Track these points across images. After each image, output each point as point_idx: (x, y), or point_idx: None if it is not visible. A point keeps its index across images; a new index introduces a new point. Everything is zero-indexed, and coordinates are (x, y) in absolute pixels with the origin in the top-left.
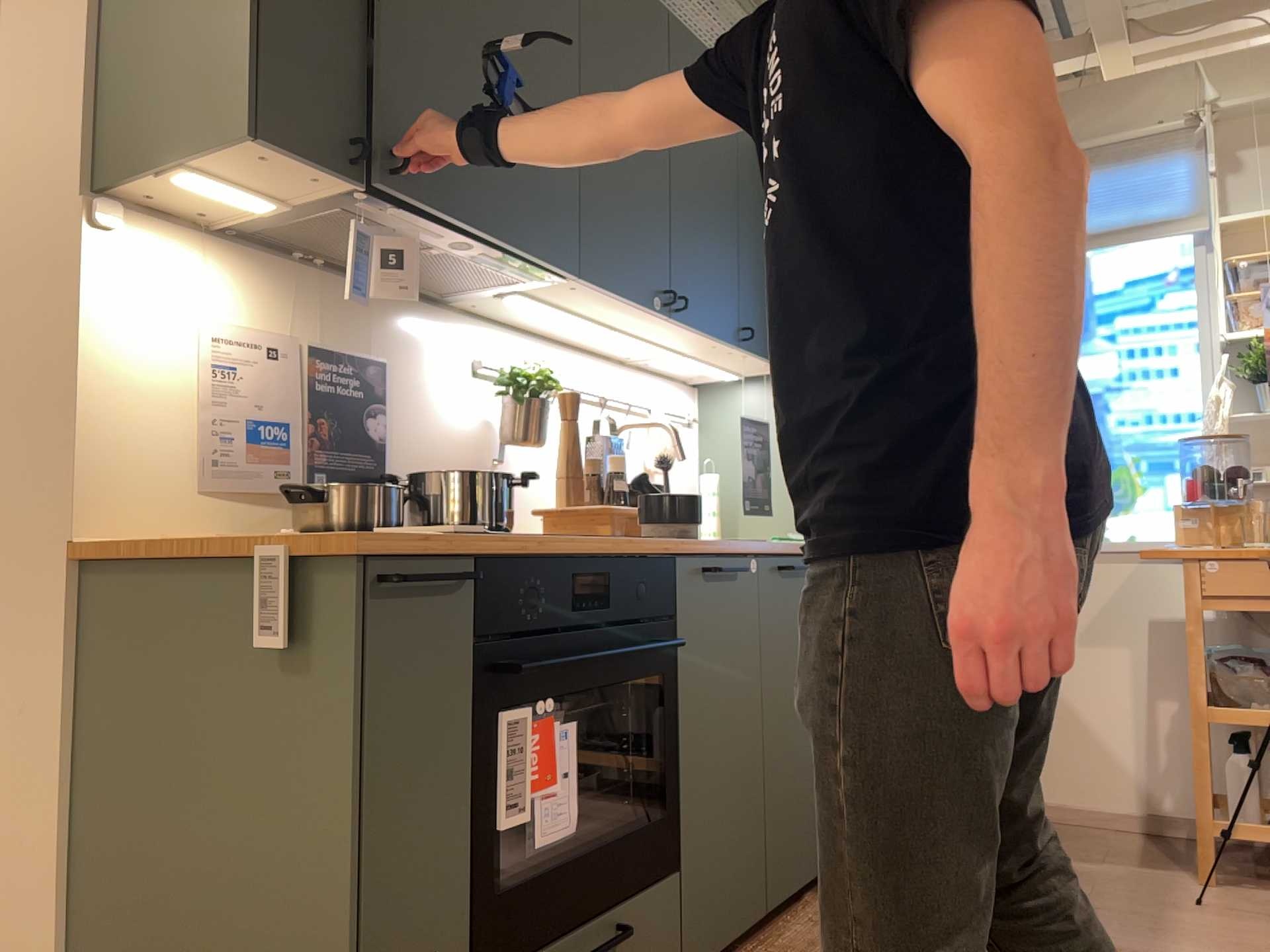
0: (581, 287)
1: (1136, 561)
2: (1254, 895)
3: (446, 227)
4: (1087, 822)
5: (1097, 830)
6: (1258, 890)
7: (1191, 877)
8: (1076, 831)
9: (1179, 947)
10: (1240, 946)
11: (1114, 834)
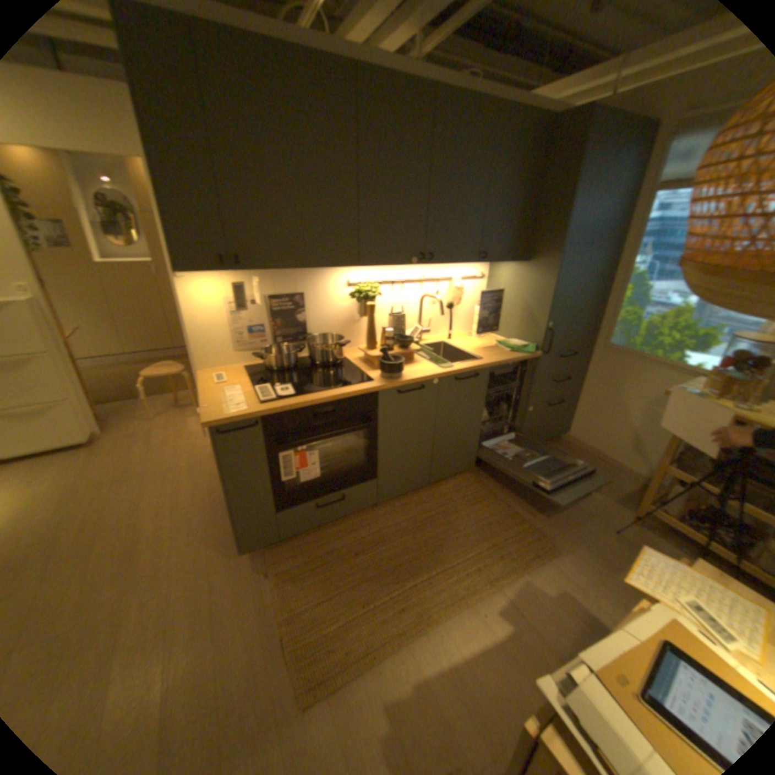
0: (367, 265)
1: (696, 377)
2: (651, 538)
3: (281, 269)
4: (621, 470)
5: (622, 475)
6: (657, 536)
7: (634, 517)
8: (612, 472)
9: (578, 550)
10: (606, 560)
11: (628, 479)
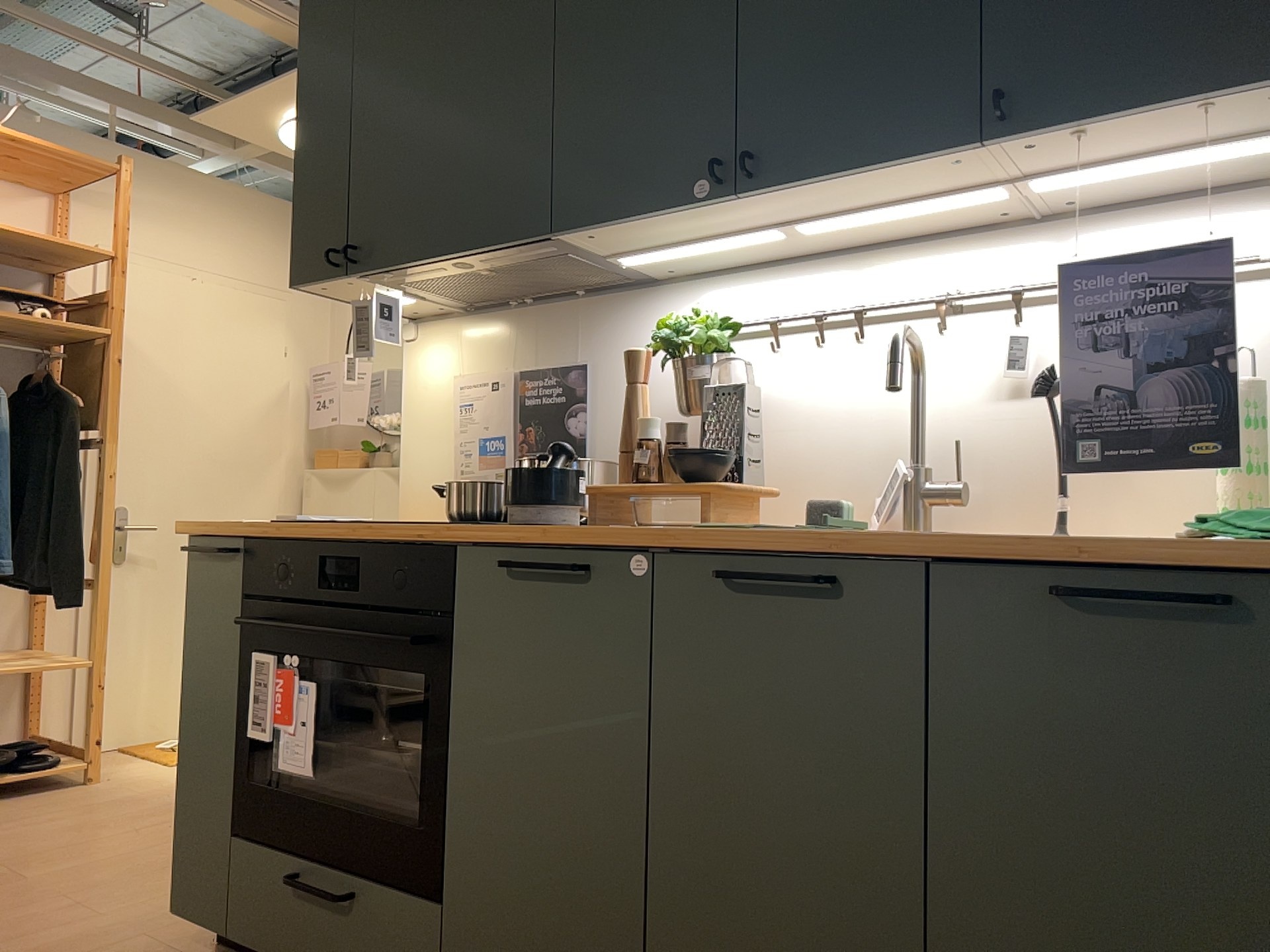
0: (595, 233)
1: None
2: None
3: (423, 266)
4: None
5: None
6: None
7: None
8: None
9: None
10: None
11: None
